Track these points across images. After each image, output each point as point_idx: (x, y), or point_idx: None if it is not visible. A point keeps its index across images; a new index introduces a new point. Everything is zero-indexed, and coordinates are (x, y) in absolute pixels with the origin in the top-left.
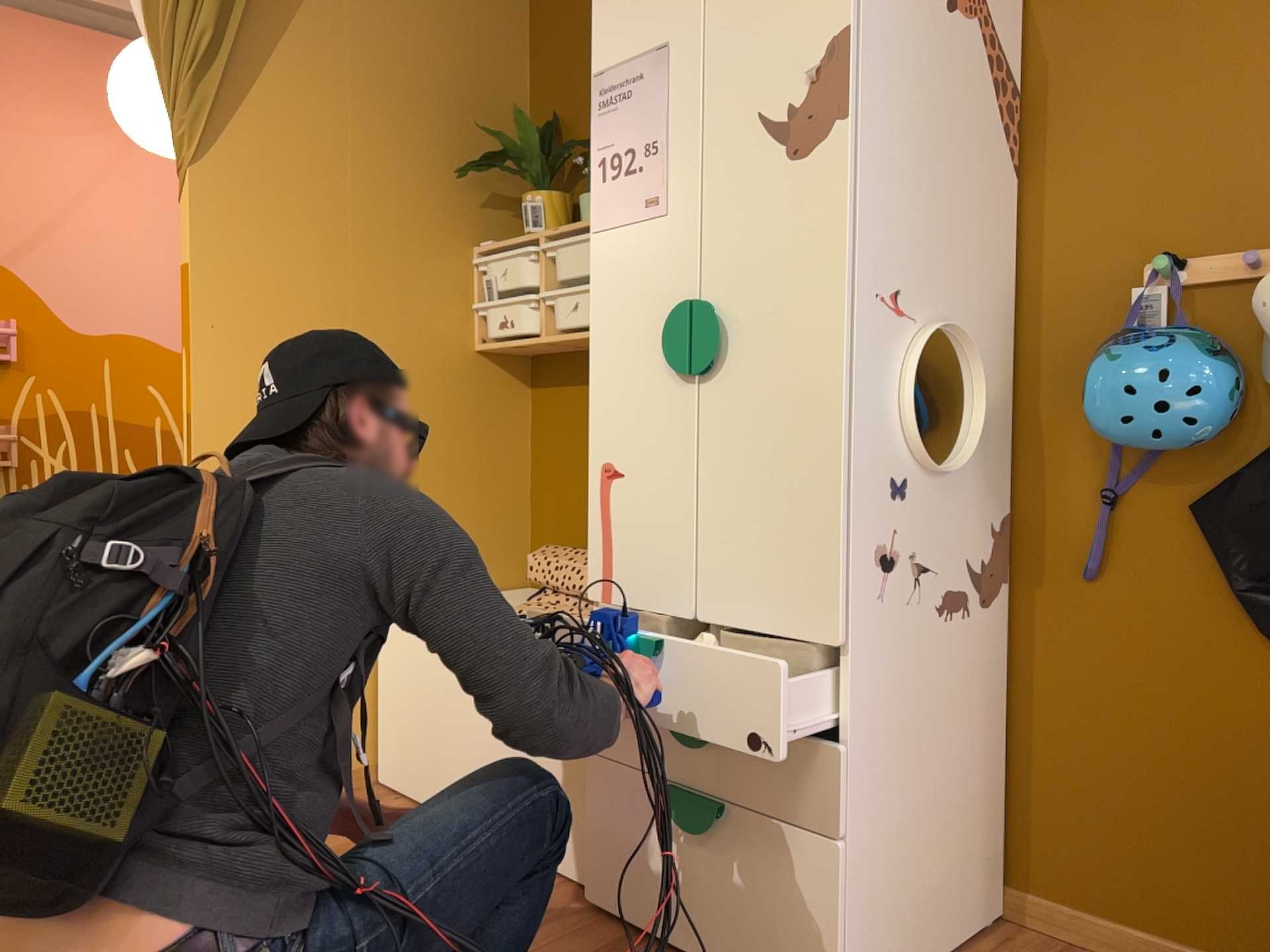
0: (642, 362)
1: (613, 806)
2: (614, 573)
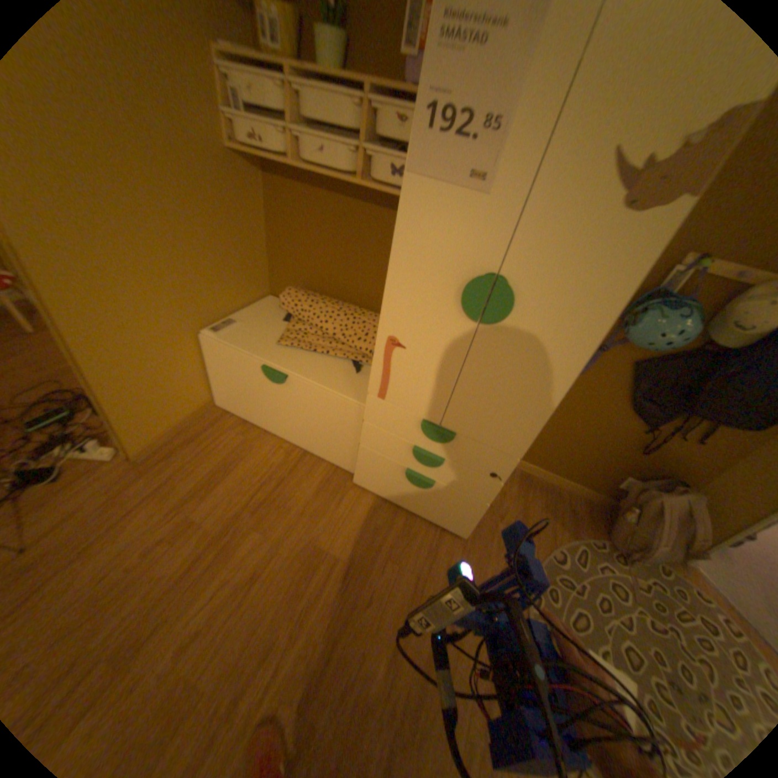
0: (435, 293)
1: (373, 463)
2: (389, 388)
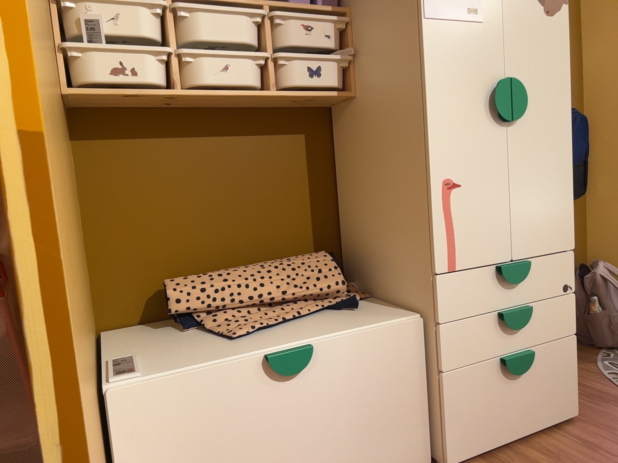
0: (470, 113)
1: (465, 393)
2: (458, 249)
